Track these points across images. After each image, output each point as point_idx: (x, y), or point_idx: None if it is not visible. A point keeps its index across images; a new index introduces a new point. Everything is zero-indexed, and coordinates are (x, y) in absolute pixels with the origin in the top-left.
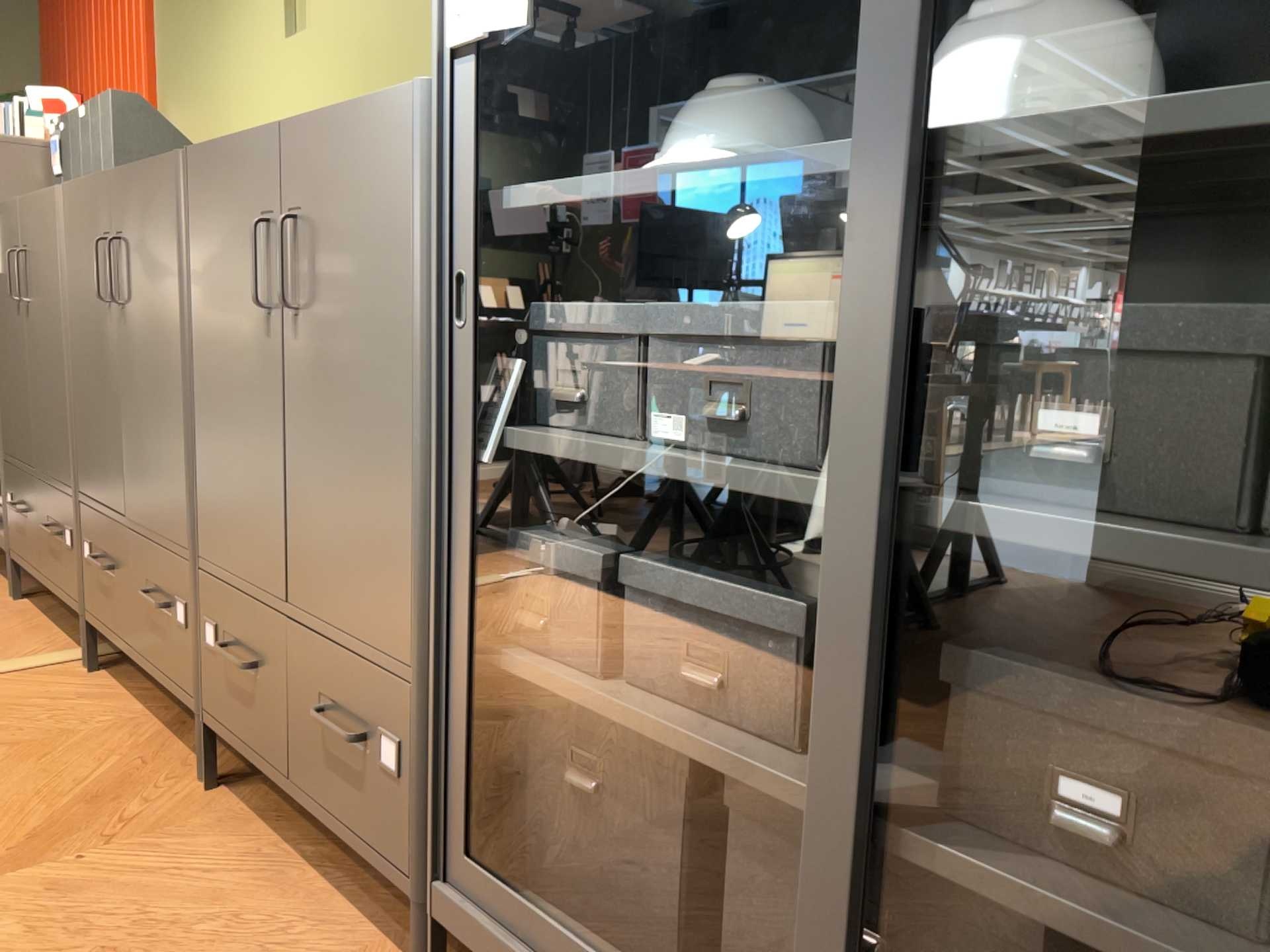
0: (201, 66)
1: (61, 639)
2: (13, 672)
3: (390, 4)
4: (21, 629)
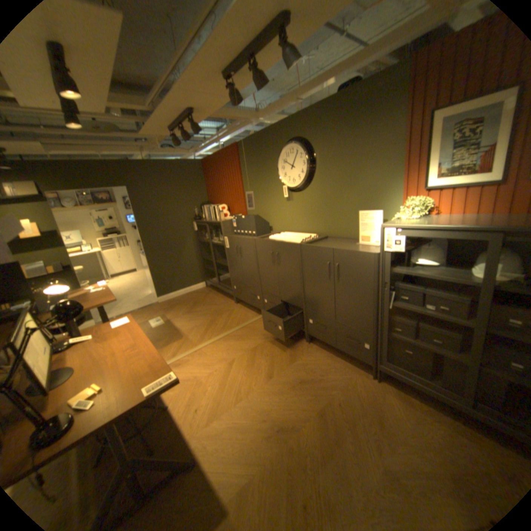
0: (260, 201)
1: (253, 312)
2: (254, 321)
3: (318, 200)
4: (244, 311)
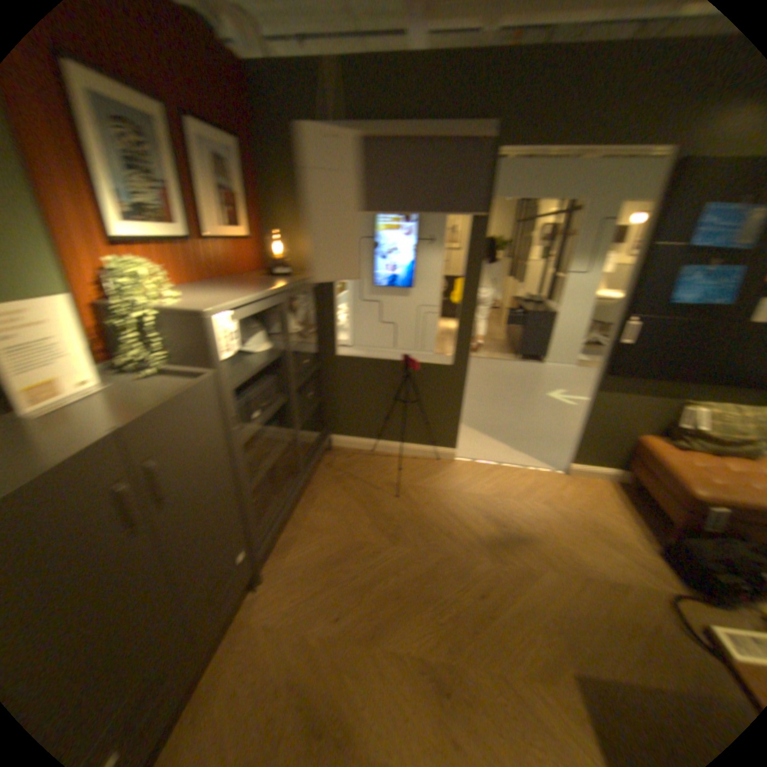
0: None
1: None
2: None
3: None
4: None
